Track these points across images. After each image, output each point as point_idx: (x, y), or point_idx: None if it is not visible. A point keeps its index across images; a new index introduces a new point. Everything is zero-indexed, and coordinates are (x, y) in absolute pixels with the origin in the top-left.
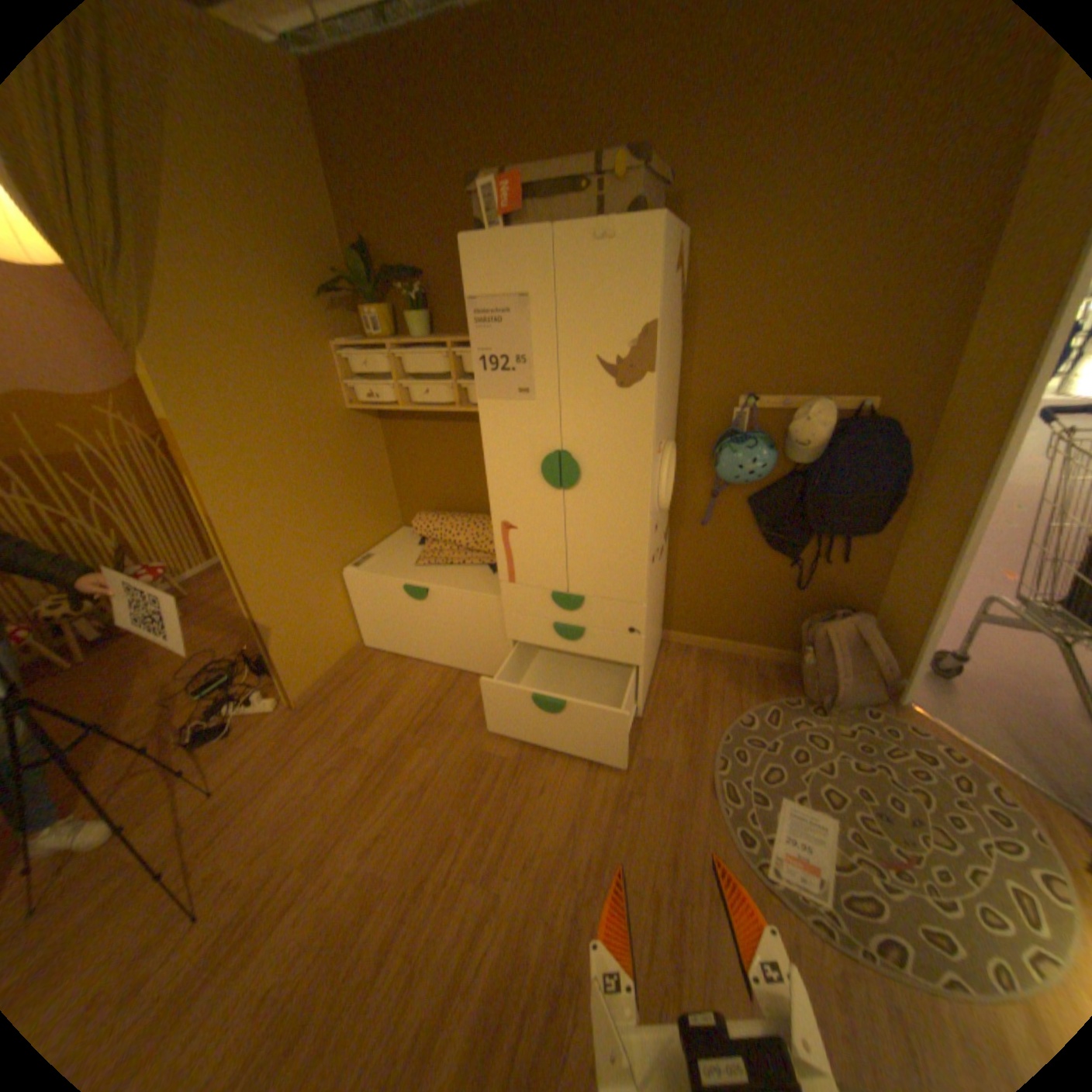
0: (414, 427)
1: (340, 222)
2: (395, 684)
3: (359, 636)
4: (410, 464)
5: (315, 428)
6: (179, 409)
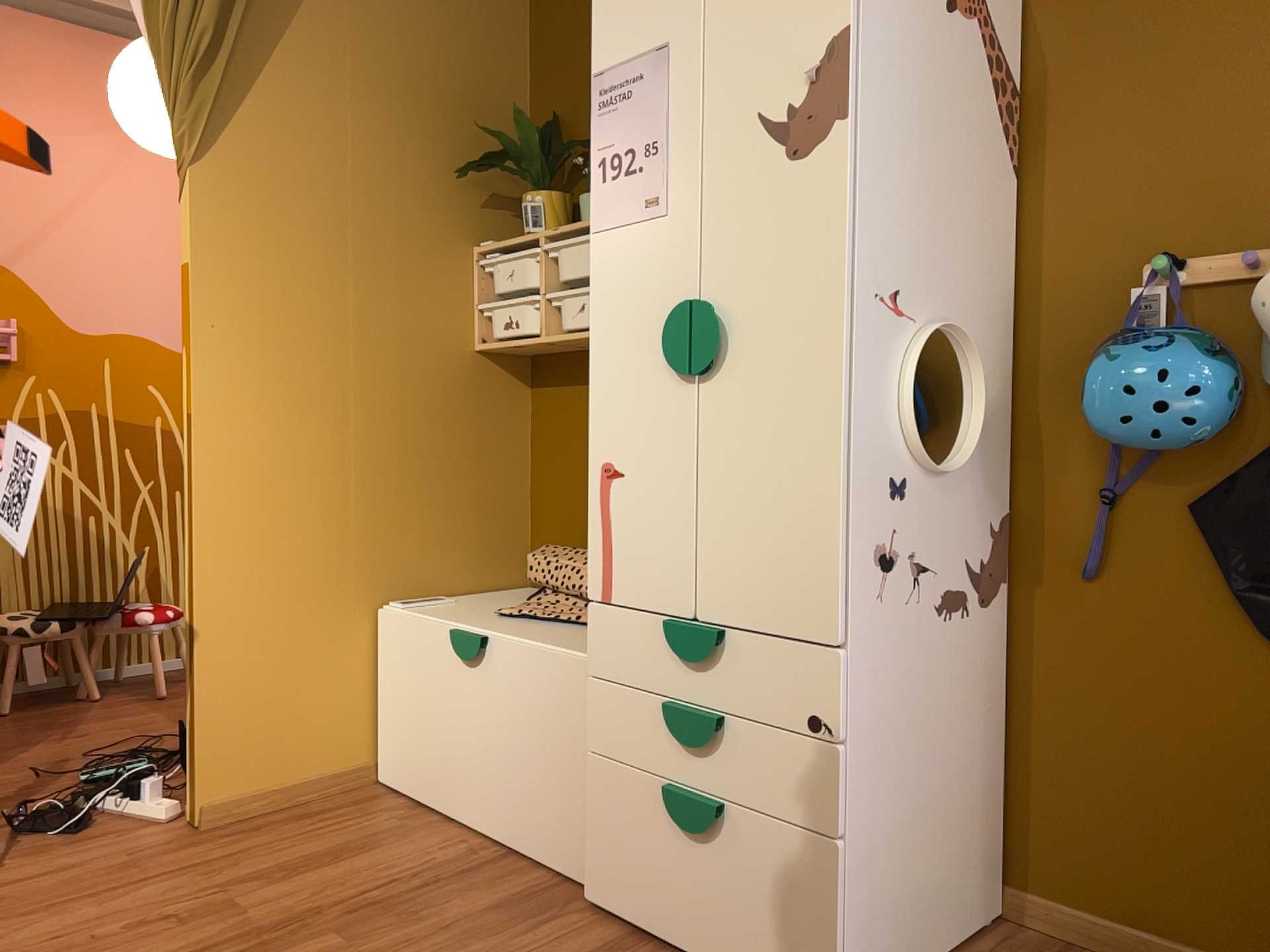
0: (575, 394)
1: (538, 101)
2: (379, 839)
3: (374, 754)
4: (559, 461)
5: (410, 354)
6: (214, 254)
